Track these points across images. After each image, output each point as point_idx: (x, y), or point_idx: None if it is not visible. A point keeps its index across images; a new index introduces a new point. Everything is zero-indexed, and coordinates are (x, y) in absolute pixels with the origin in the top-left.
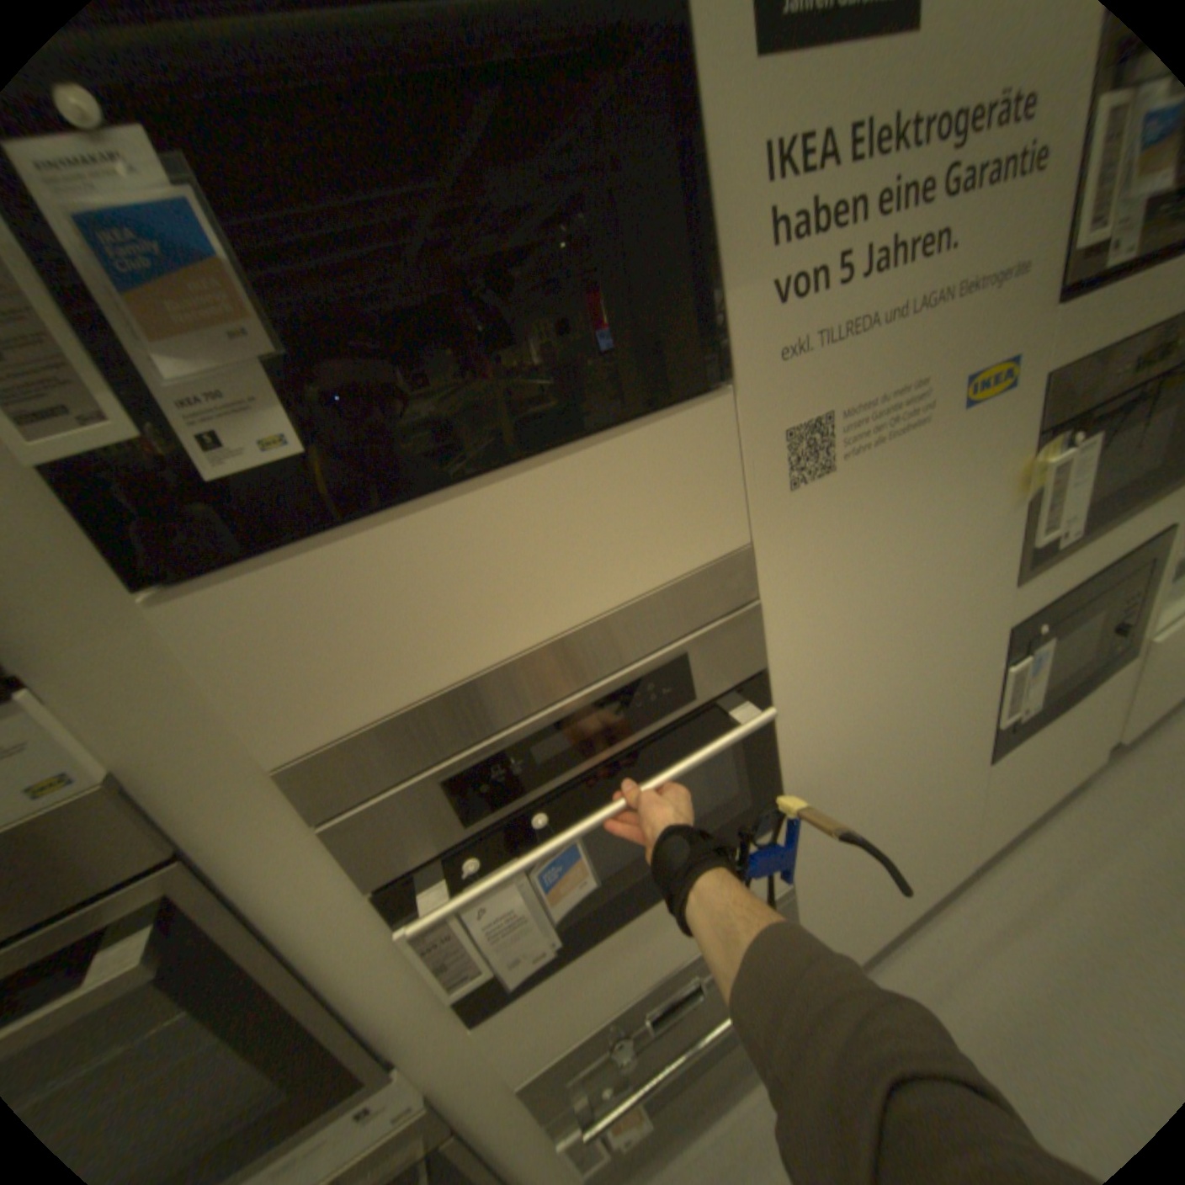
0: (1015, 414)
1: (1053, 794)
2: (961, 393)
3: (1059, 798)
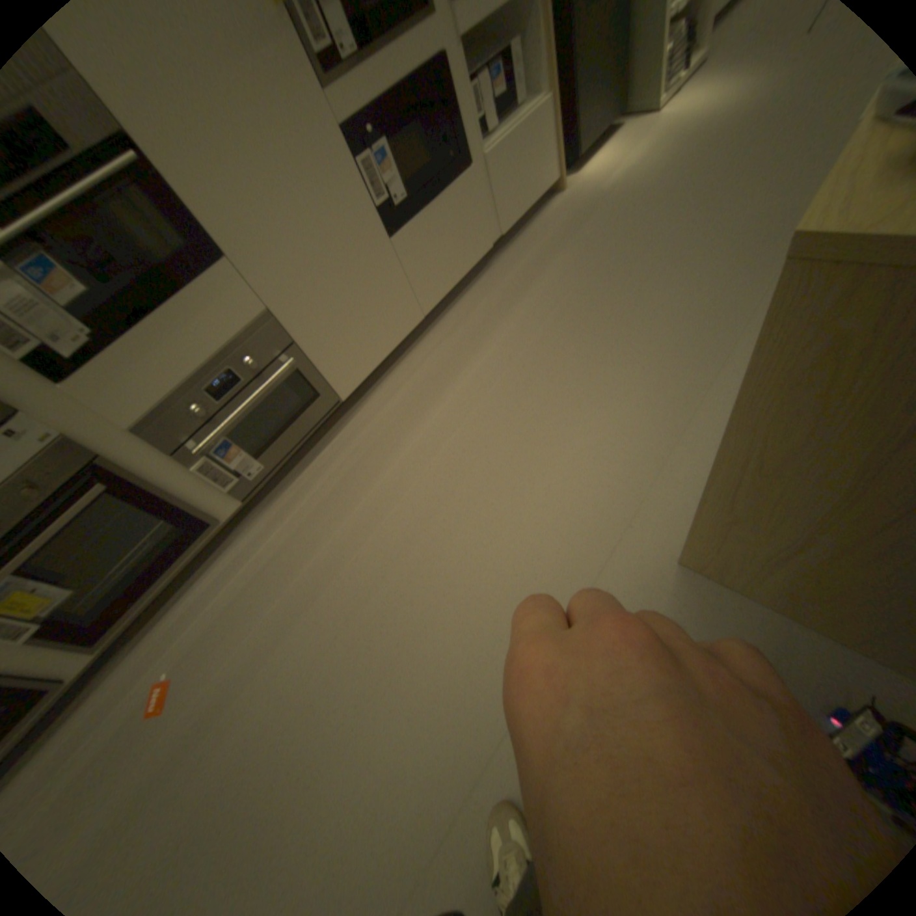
0: None
1: (459, 267)
2: None
3: (465, 270)
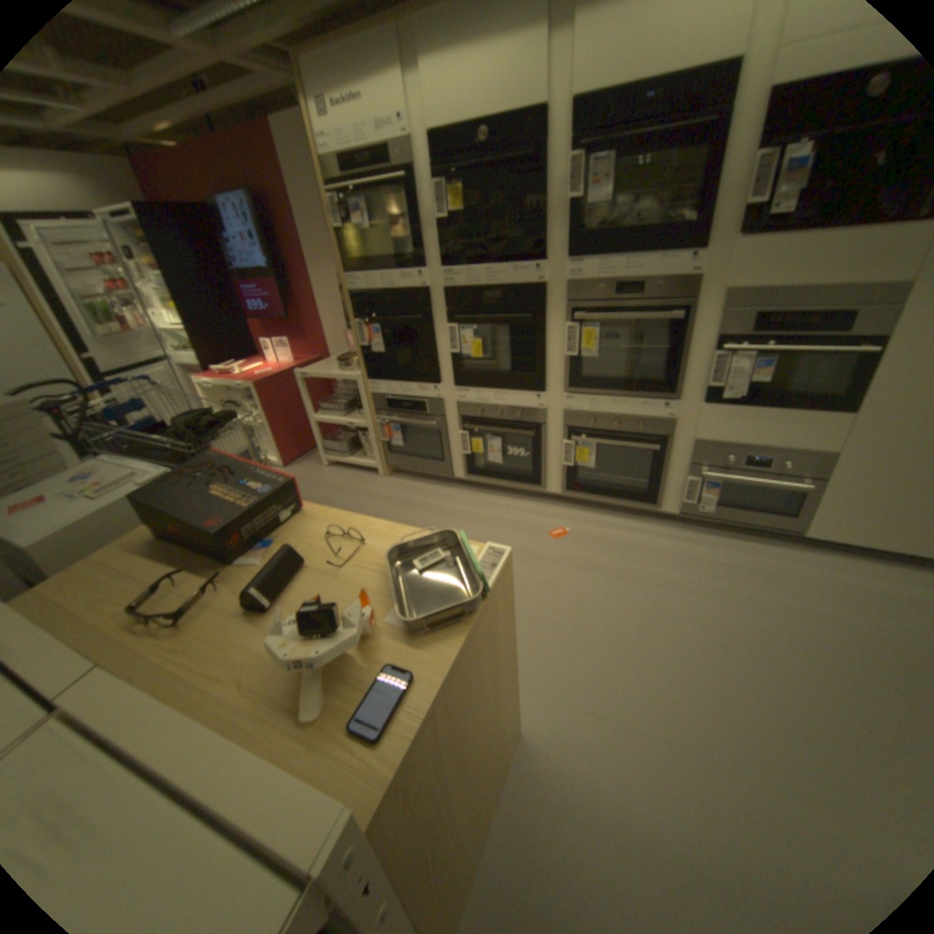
0: None
1: None
2: None
3: None
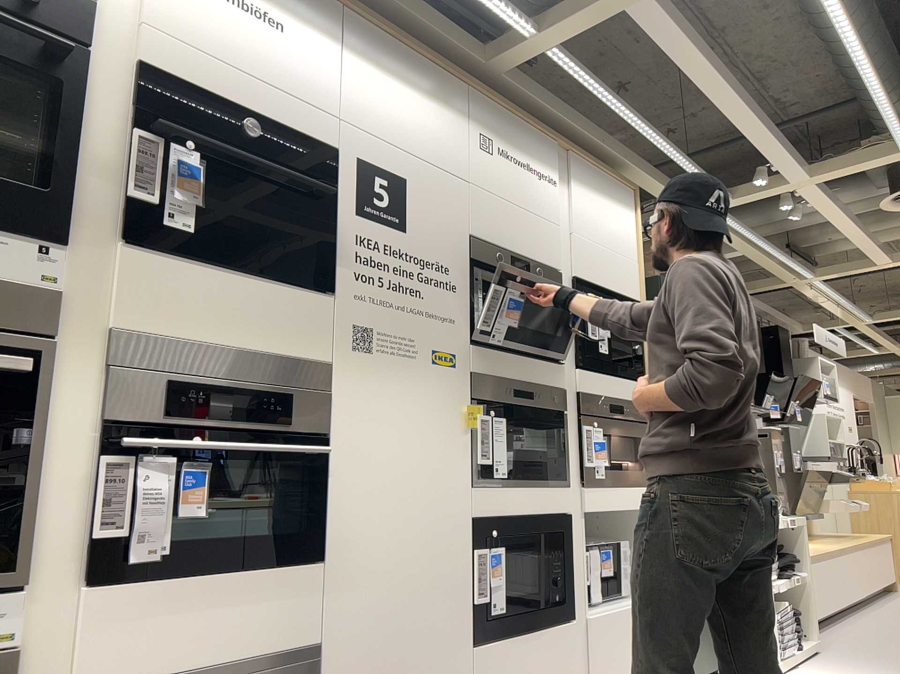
0: (455, 382)
1: None
2: (428, 356)
3: None
